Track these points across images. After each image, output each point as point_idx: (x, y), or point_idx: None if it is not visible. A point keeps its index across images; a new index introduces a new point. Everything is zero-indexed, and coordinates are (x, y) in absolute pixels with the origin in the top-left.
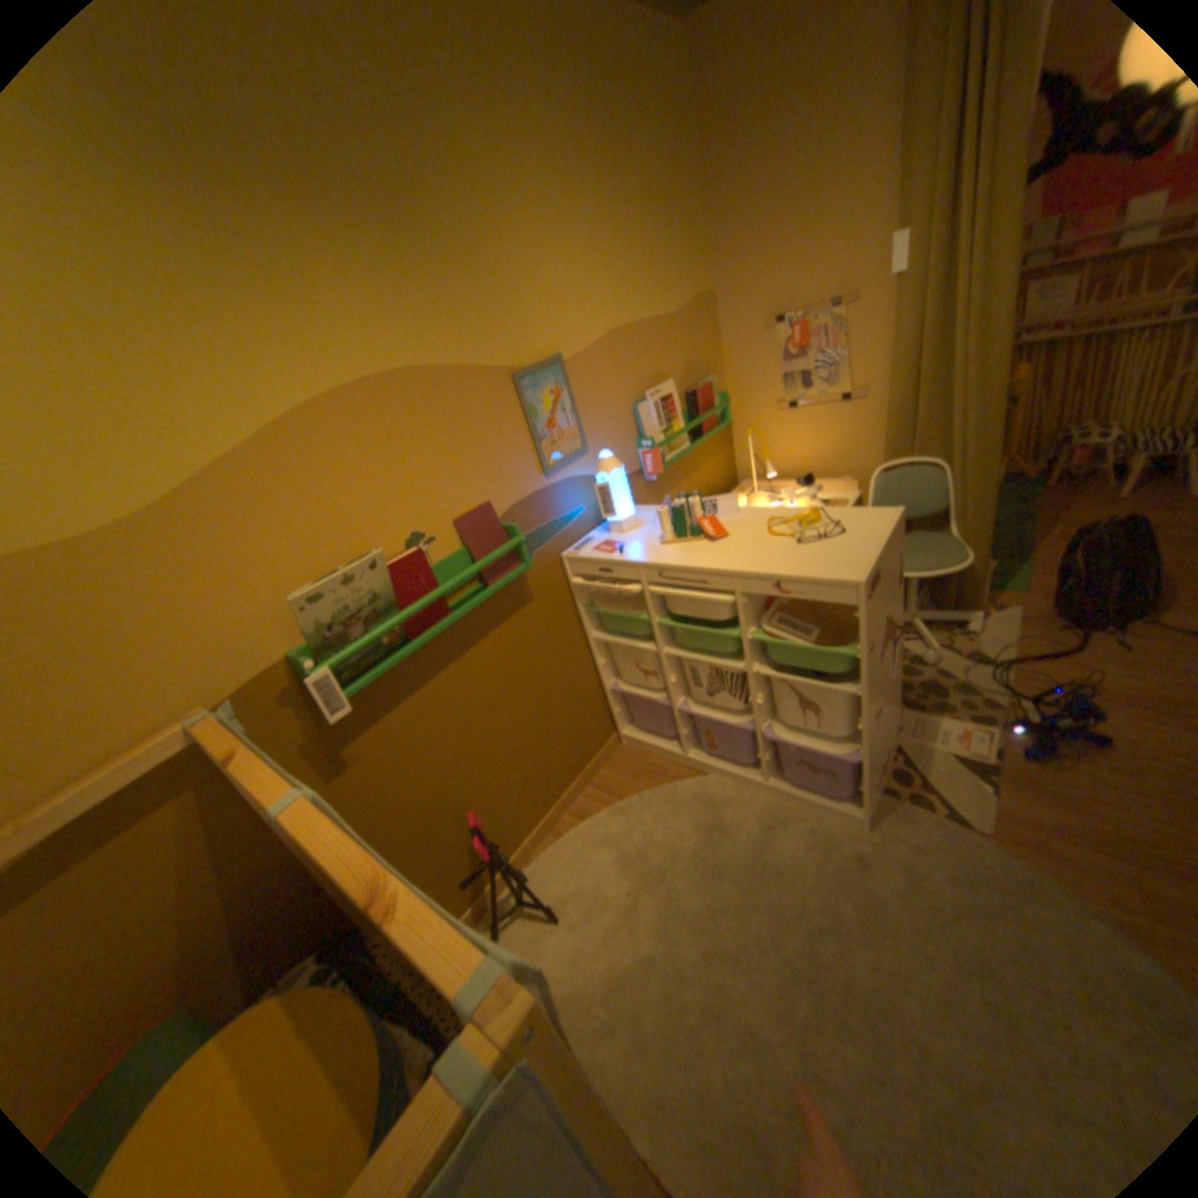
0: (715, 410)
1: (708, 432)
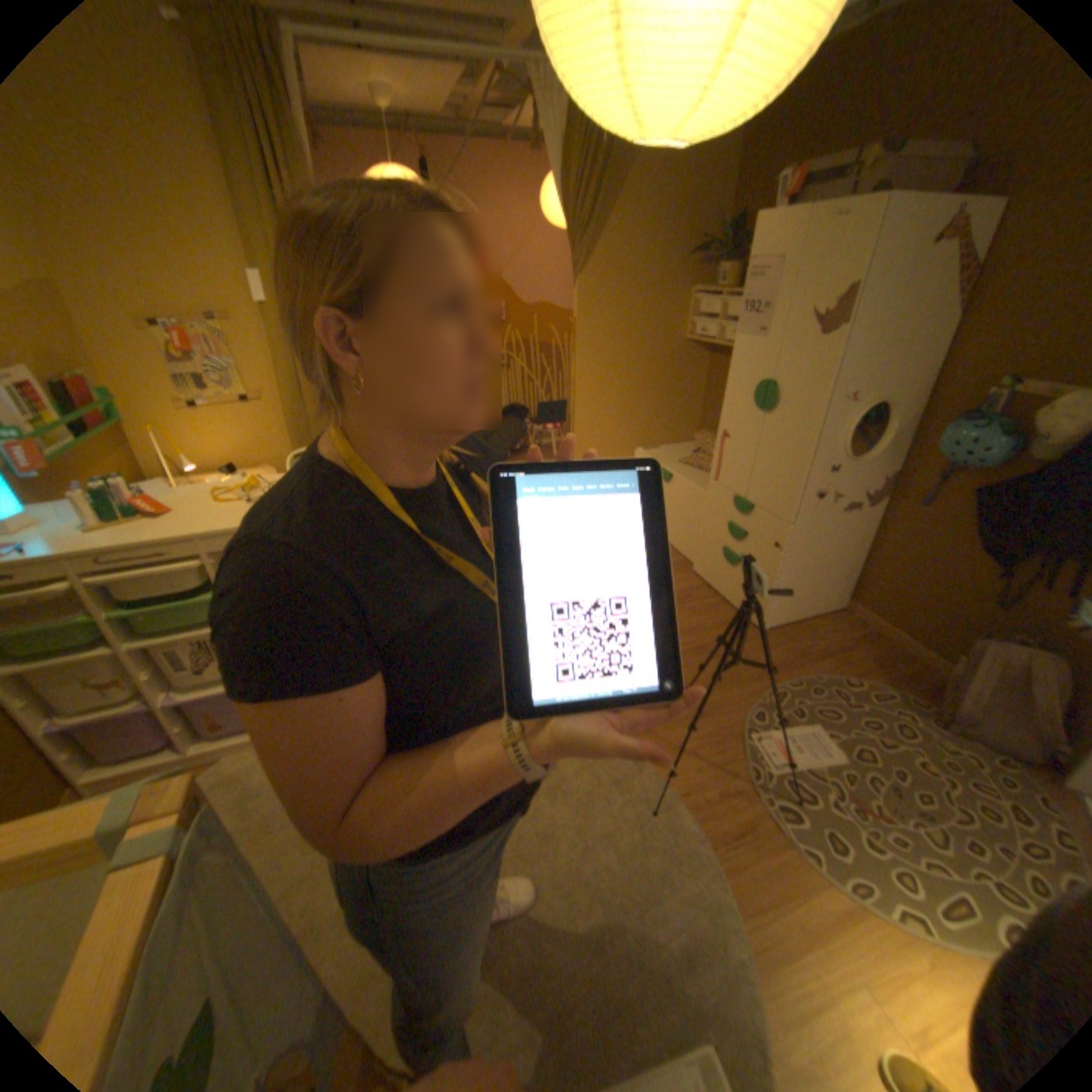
0: (98, 406)
1: (95, 429)
